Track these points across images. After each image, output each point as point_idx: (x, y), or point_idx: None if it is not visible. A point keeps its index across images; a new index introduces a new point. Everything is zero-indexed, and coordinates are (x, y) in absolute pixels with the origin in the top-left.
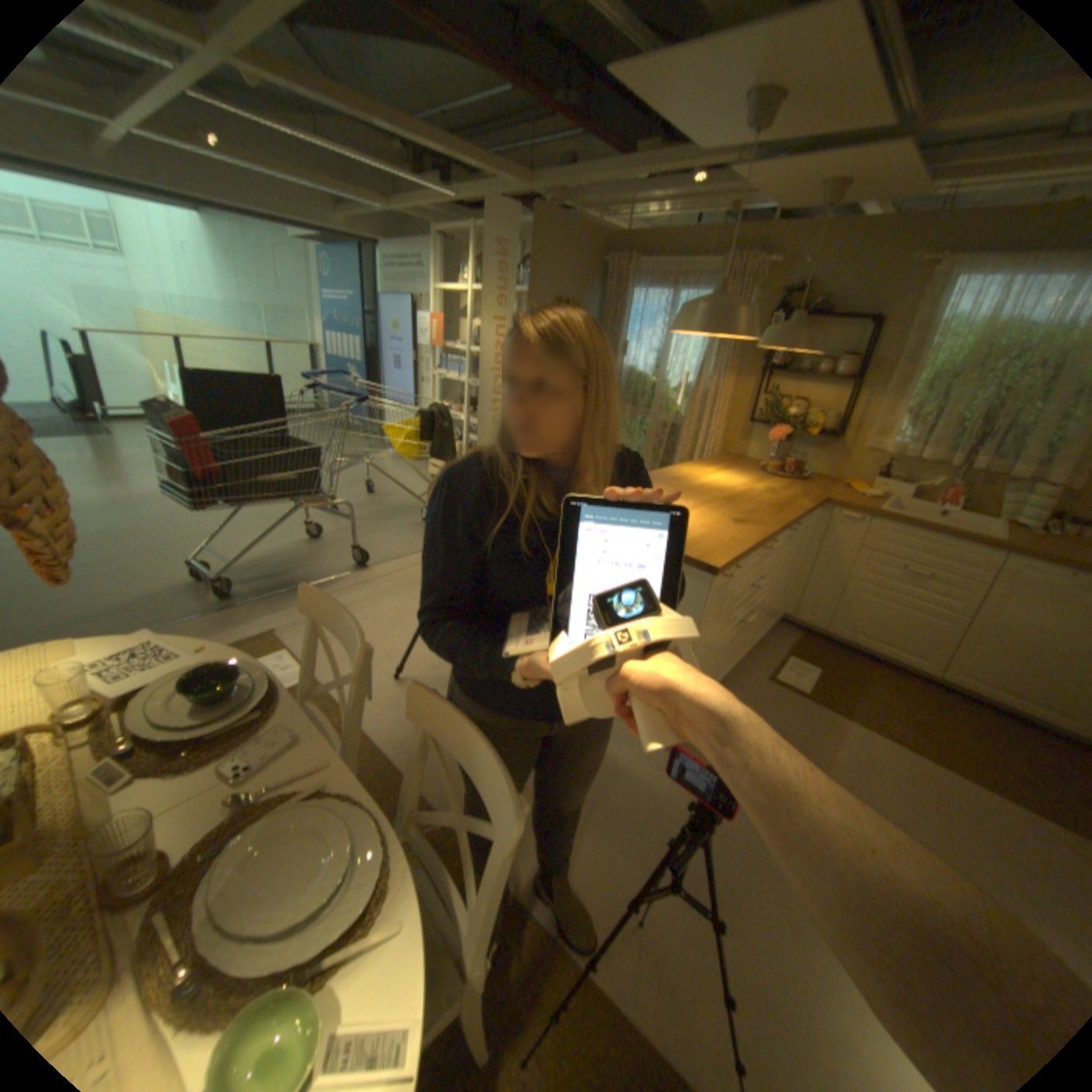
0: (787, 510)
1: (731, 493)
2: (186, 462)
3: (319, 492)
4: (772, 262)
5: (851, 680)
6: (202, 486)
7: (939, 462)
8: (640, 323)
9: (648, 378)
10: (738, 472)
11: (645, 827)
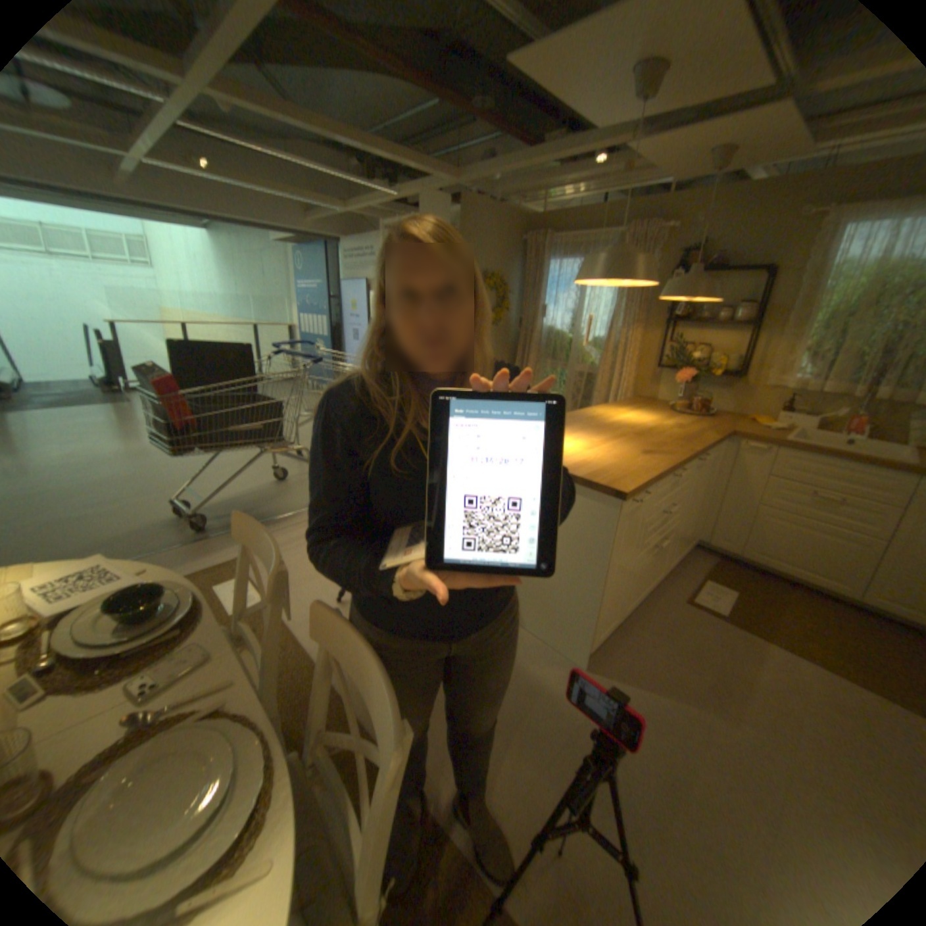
0: (695, 441)
1: (642, 428)
2: (169, 416)
3: (281, 440)
4: (670, 227)
5: (770, 603)
6: (183, 436)
7: (841, 395)
8: (557, 288)
9: (566, 335)
10: (648, 411)
11: (566, 749)
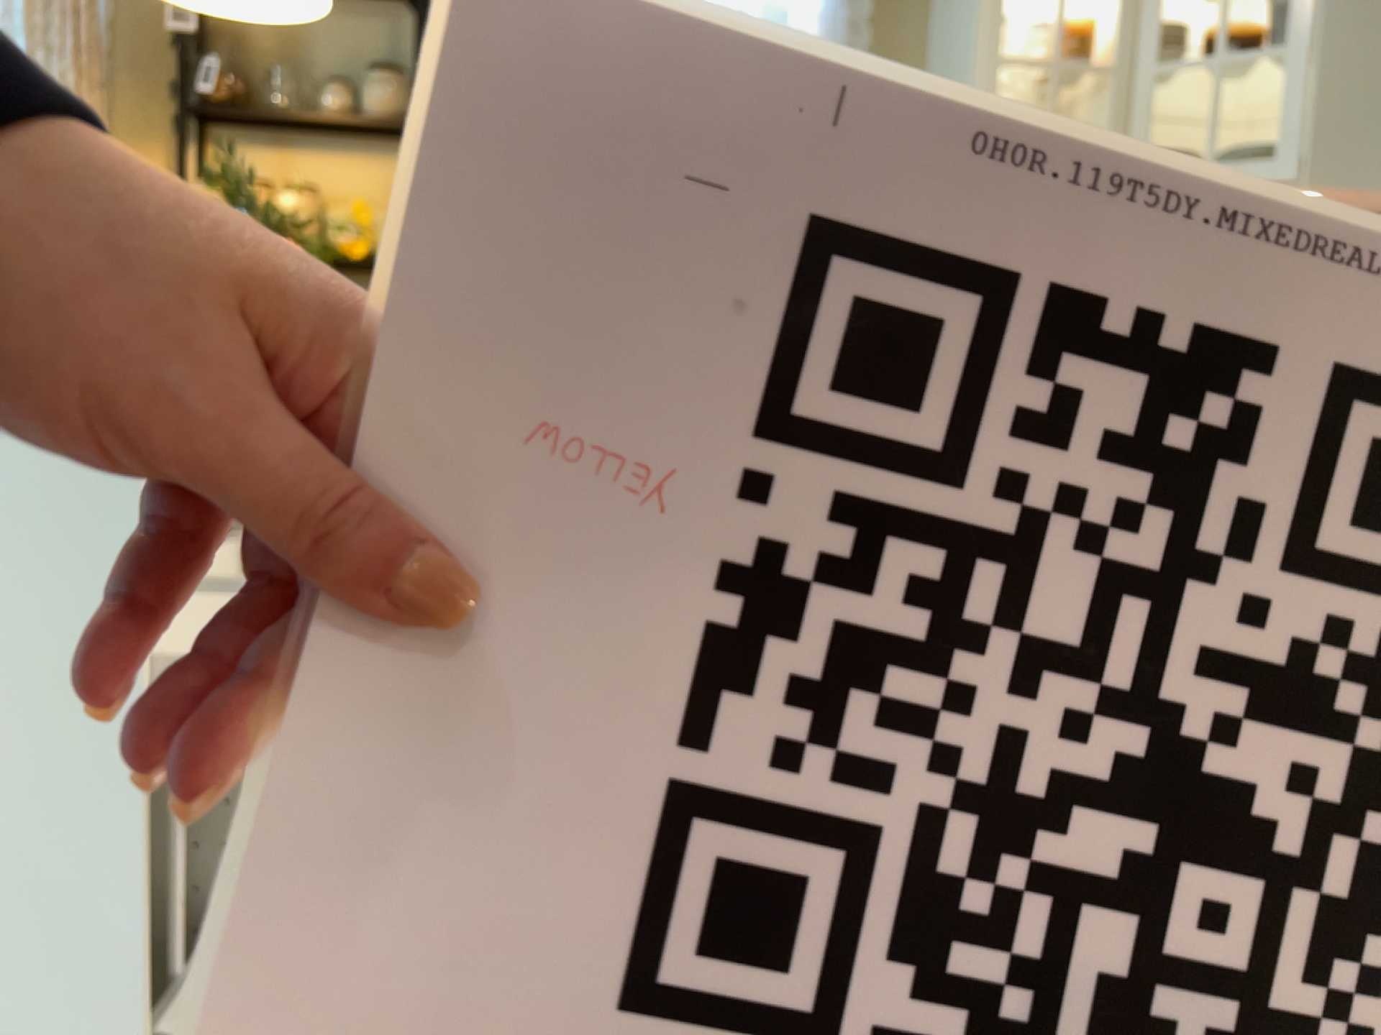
0: None
1: None
2: None
3: None
4: None
5: None
6: None
7: None
8: None
9: None
10: None
11: None
